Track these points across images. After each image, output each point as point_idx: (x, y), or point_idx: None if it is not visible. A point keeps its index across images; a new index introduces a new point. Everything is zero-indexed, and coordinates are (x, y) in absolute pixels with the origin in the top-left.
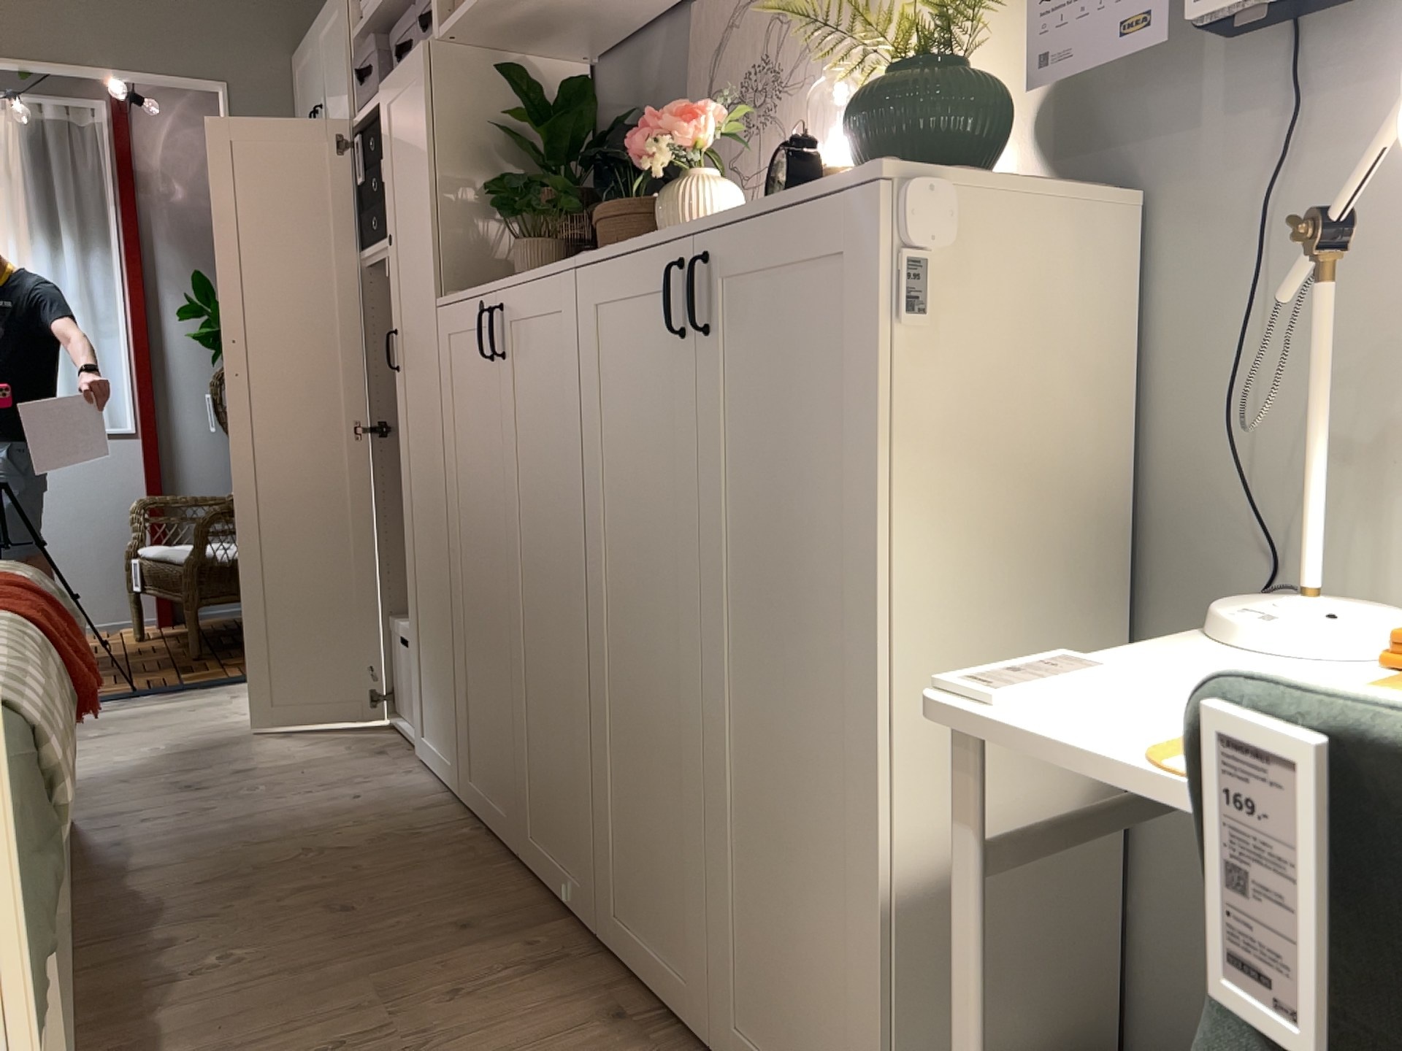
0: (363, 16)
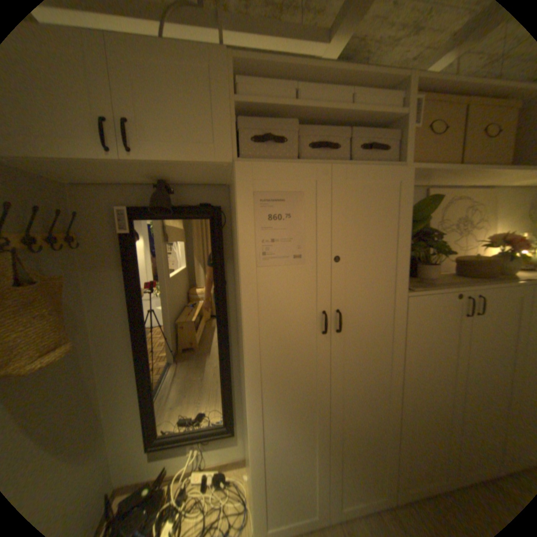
0: (239, 89)
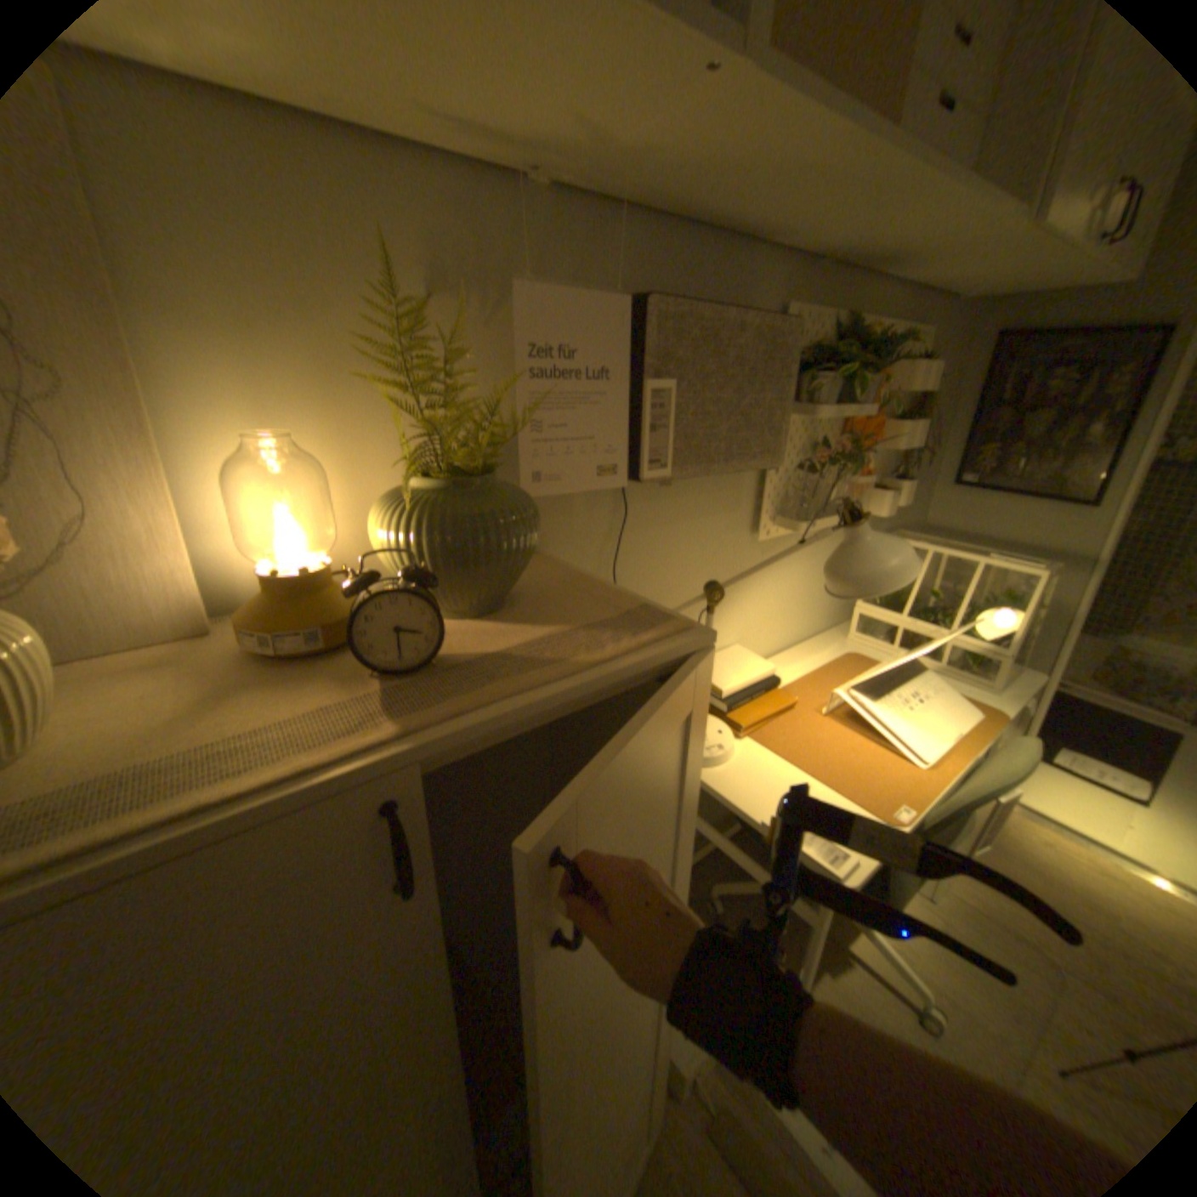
0: None
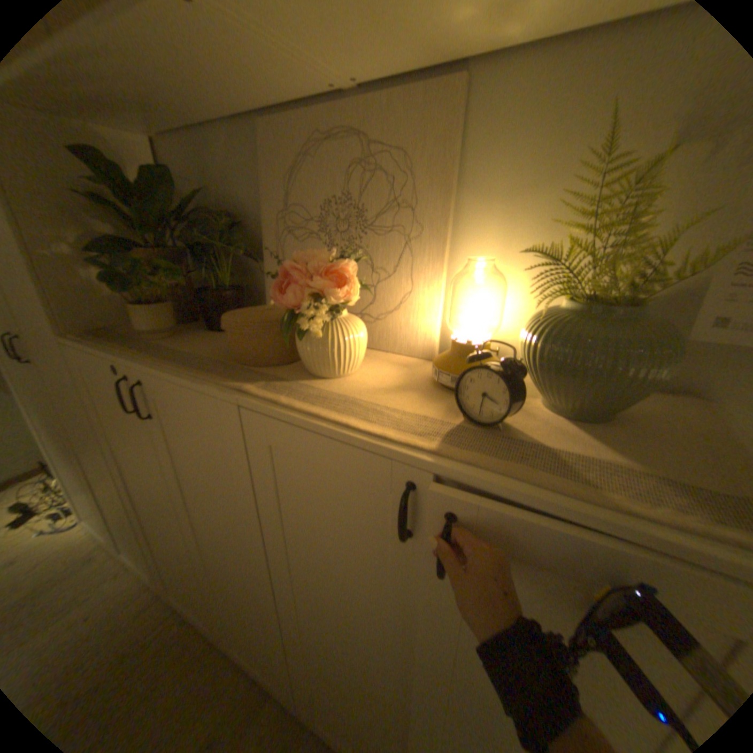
0: None
